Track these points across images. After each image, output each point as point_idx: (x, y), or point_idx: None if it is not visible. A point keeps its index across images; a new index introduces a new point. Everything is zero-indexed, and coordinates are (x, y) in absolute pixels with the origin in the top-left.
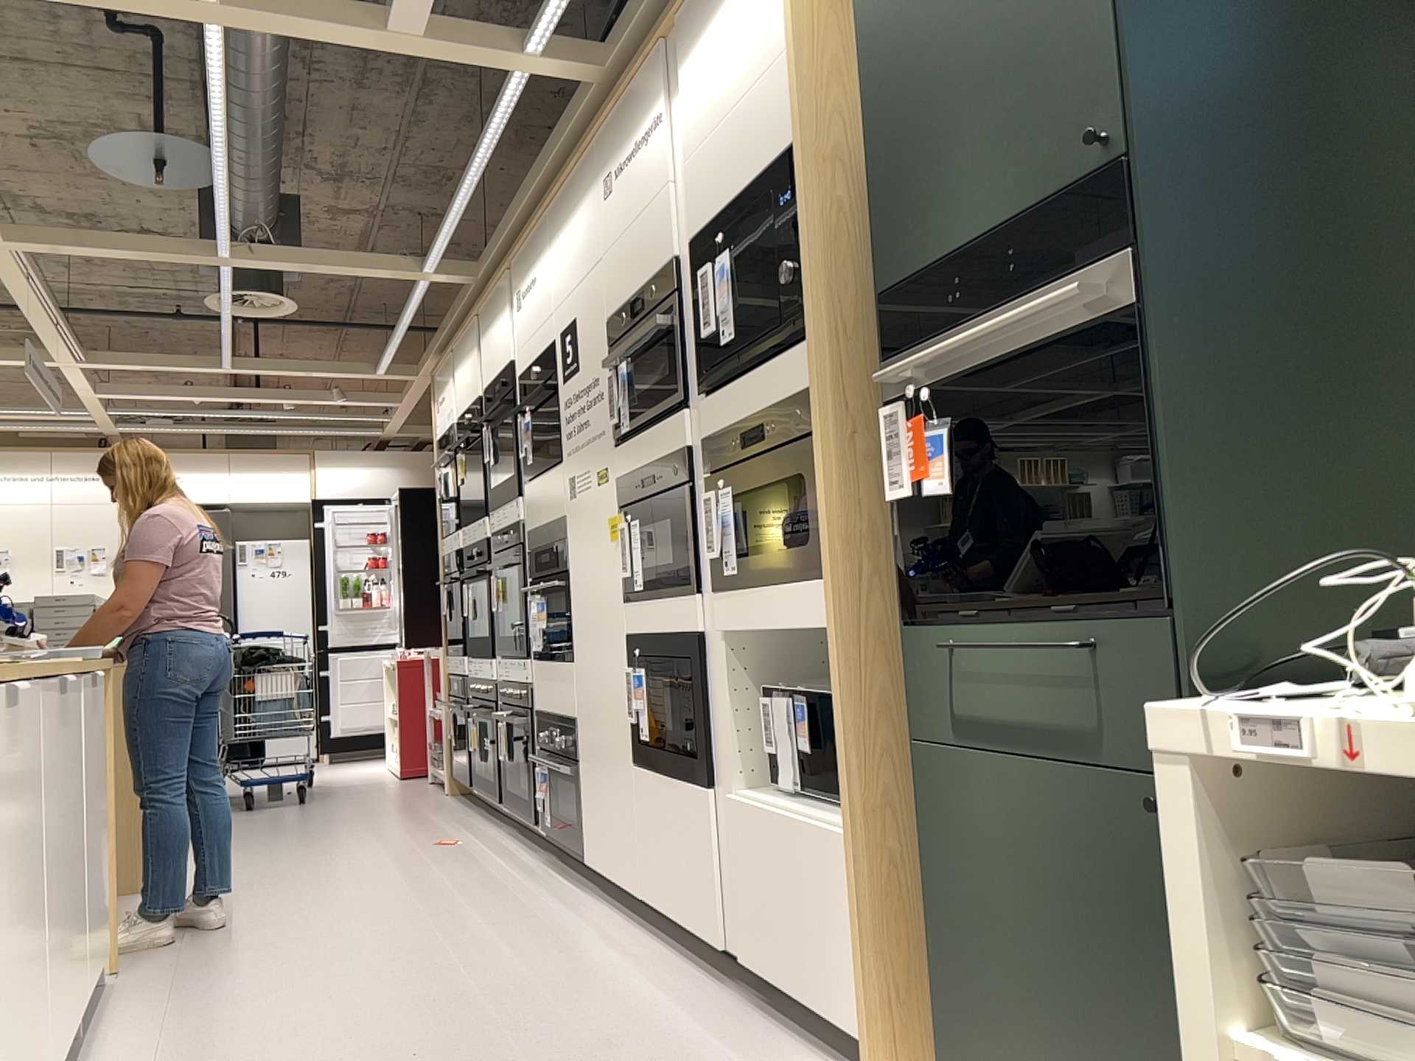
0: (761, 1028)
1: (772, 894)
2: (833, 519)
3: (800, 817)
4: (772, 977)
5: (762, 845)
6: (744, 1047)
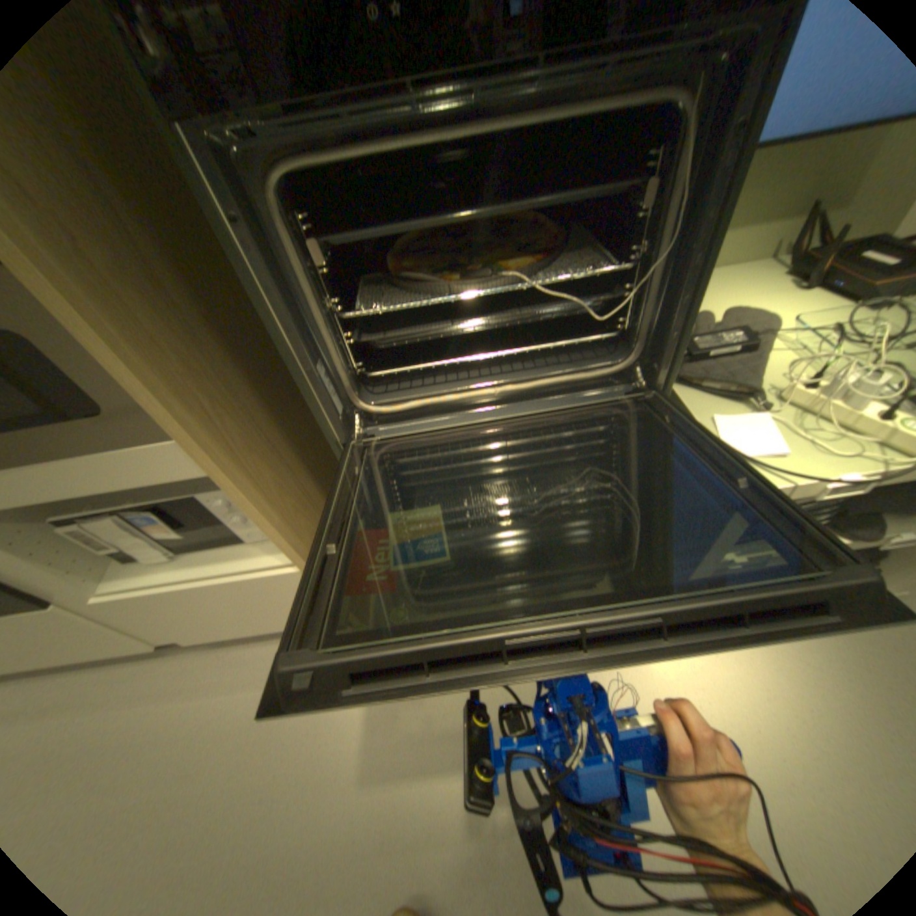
0: (232, 657)
1: (198, 617)
2: (129, 385)
3: (200, 578)
4: (222, 639)
5: (164, 607)
6: (248, 679)
